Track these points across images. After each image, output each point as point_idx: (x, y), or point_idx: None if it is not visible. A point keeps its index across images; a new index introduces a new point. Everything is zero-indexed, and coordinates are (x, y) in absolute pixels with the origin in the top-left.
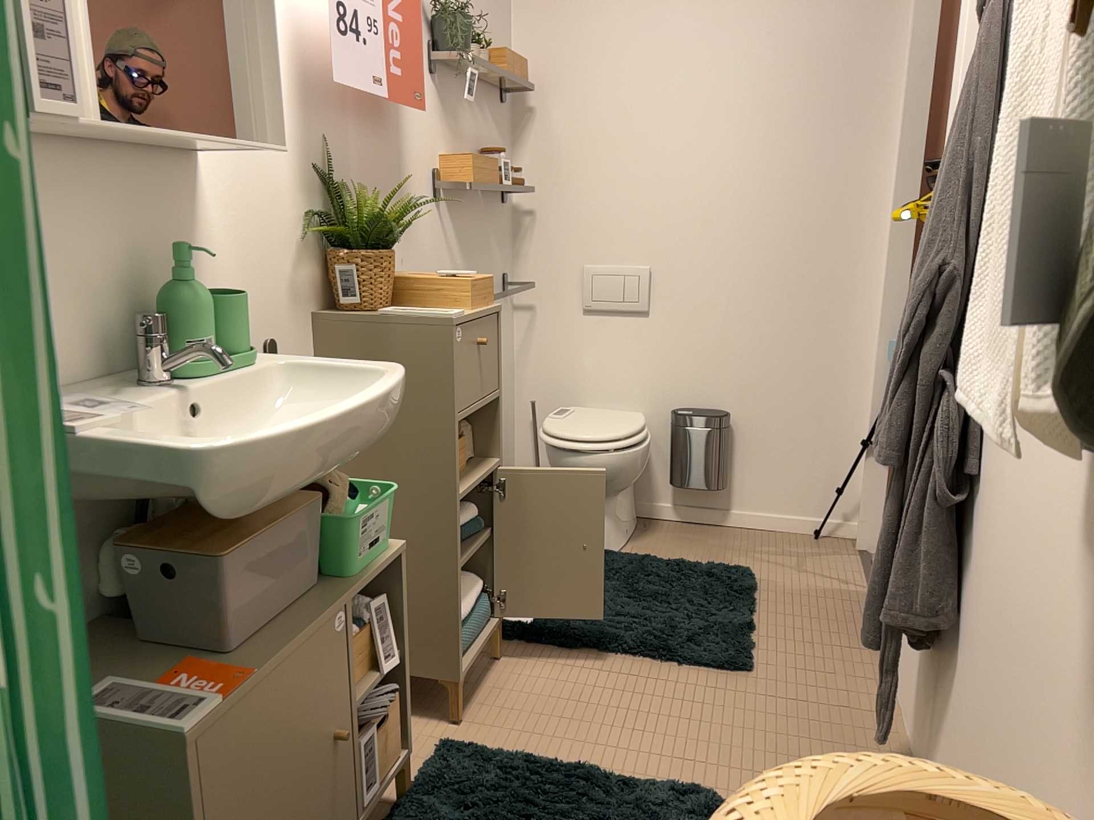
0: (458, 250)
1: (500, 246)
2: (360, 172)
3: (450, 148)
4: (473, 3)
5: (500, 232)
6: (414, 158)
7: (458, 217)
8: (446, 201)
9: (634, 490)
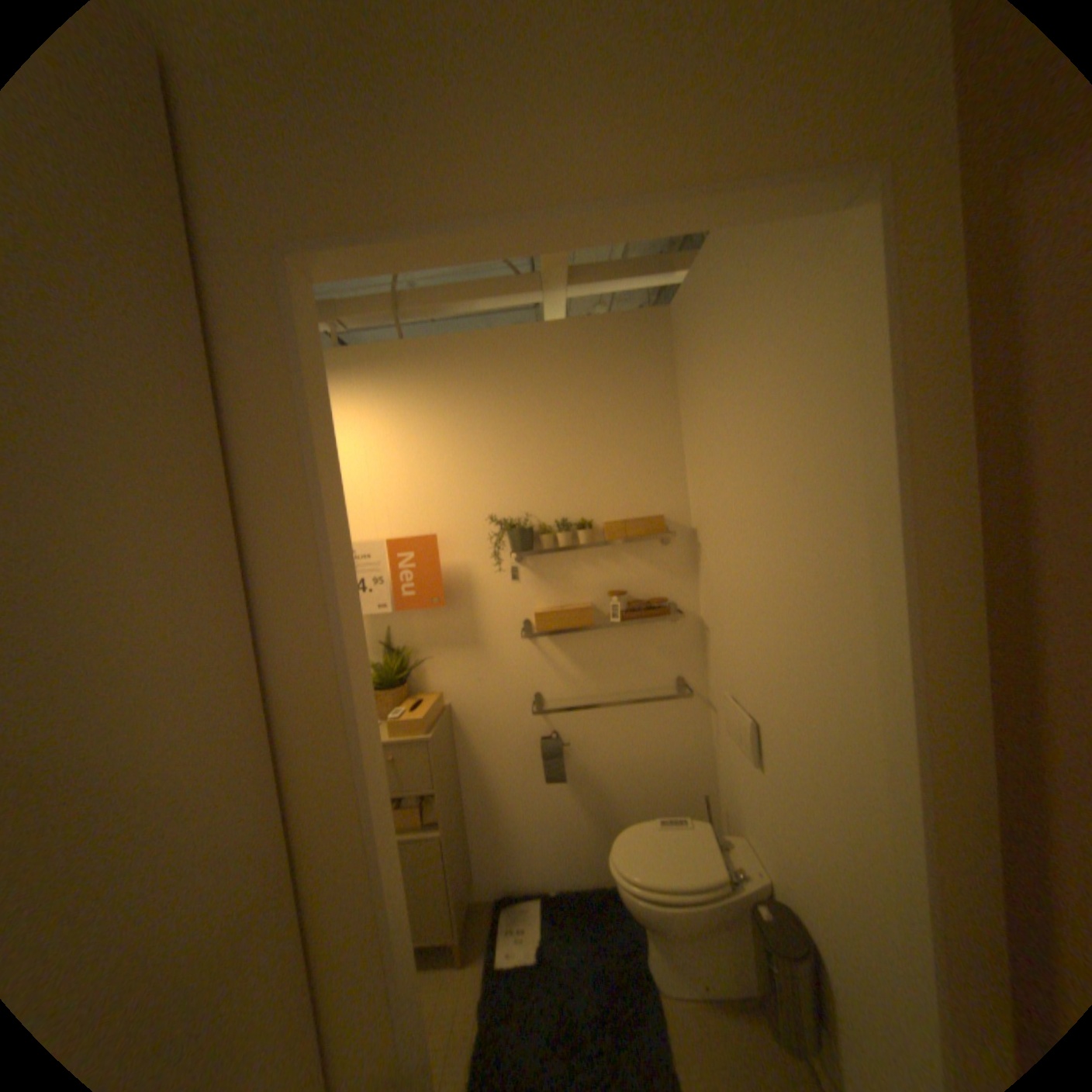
0: (571, 666)
1: (666, 656)
2: (424, 637)
3: (553, 600)
4: (593, 490)
5: (665, 645)
6: (492, 618)
7: (569, 644)
8: (546, 636)
9: (746, 956)
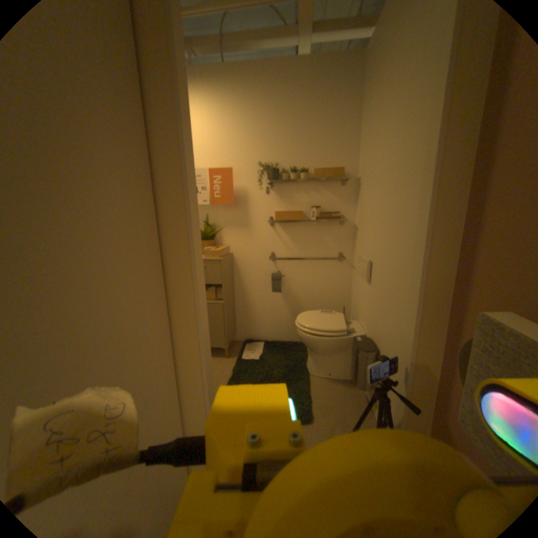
0: (290, 240)
1: (336, 239)
2: (223, 219)
3: (285, 206)
4: (311, 150)
5: (337, 234)
6: (256, 213)
7: (290, 229)
8: (280, 224)
9: (350, 362)
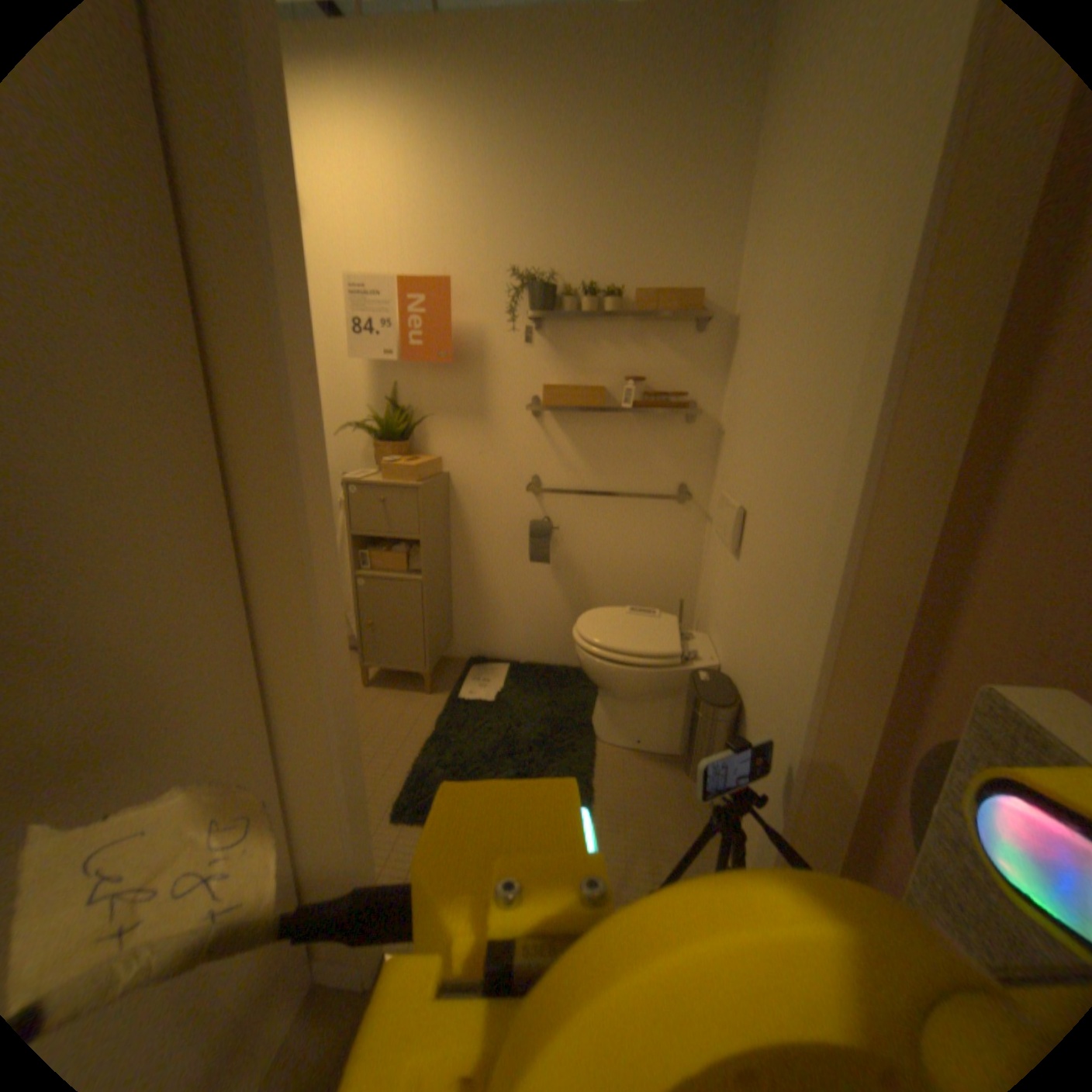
0: (575, 451)
1: (676, 455)
2: (430, 397)
3: (567, 375)
4: (633, 246)
5: (677, 443)
6: (502, 386)
7: (576, 426)
8: (554, 415)
9: (683, 720)
